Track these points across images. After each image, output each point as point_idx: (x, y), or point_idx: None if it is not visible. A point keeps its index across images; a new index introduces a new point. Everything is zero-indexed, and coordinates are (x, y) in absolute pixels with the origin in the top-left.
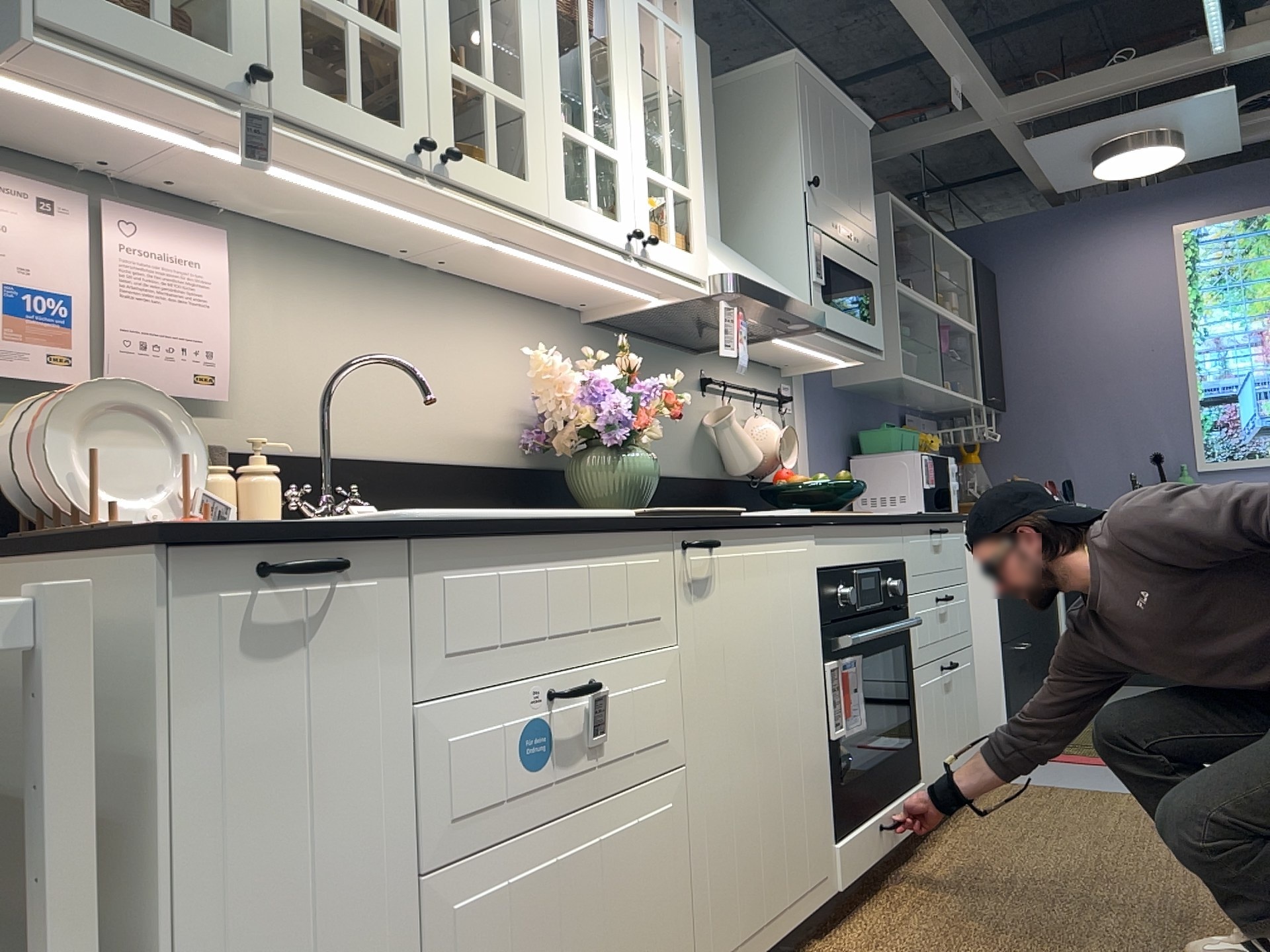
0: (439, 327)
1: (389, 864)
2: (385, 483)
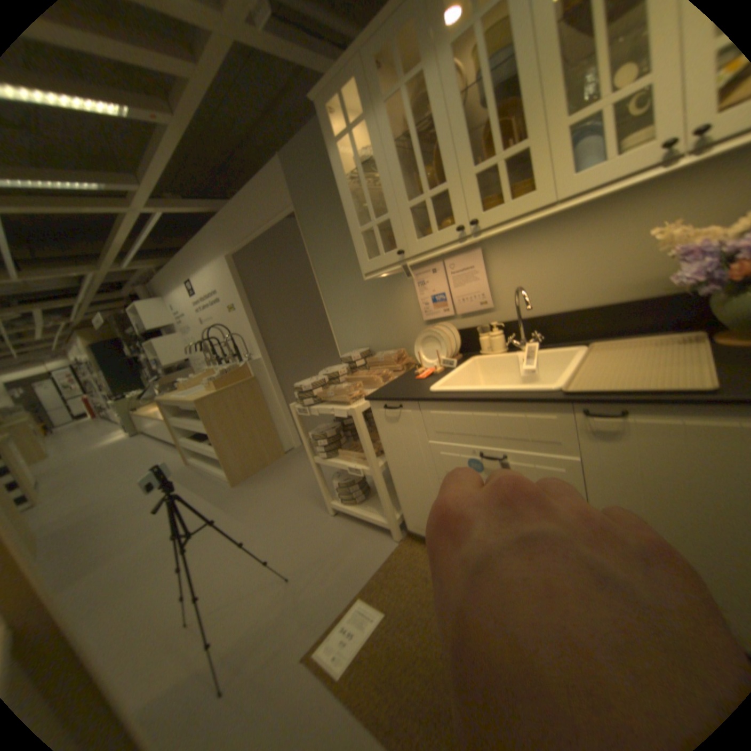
0: (612, 226)
1: (431, 471)
2: (573, 321)
